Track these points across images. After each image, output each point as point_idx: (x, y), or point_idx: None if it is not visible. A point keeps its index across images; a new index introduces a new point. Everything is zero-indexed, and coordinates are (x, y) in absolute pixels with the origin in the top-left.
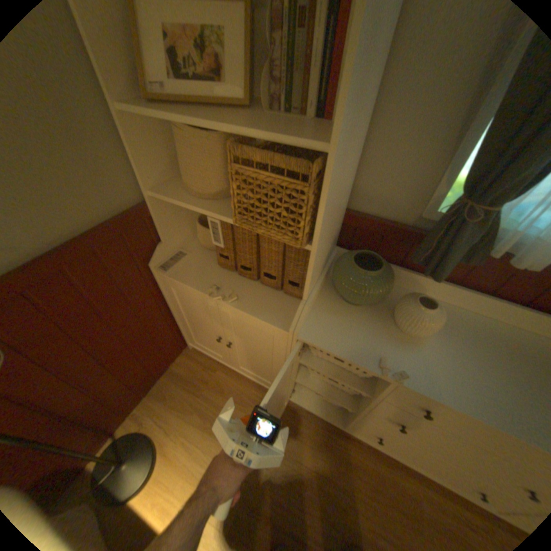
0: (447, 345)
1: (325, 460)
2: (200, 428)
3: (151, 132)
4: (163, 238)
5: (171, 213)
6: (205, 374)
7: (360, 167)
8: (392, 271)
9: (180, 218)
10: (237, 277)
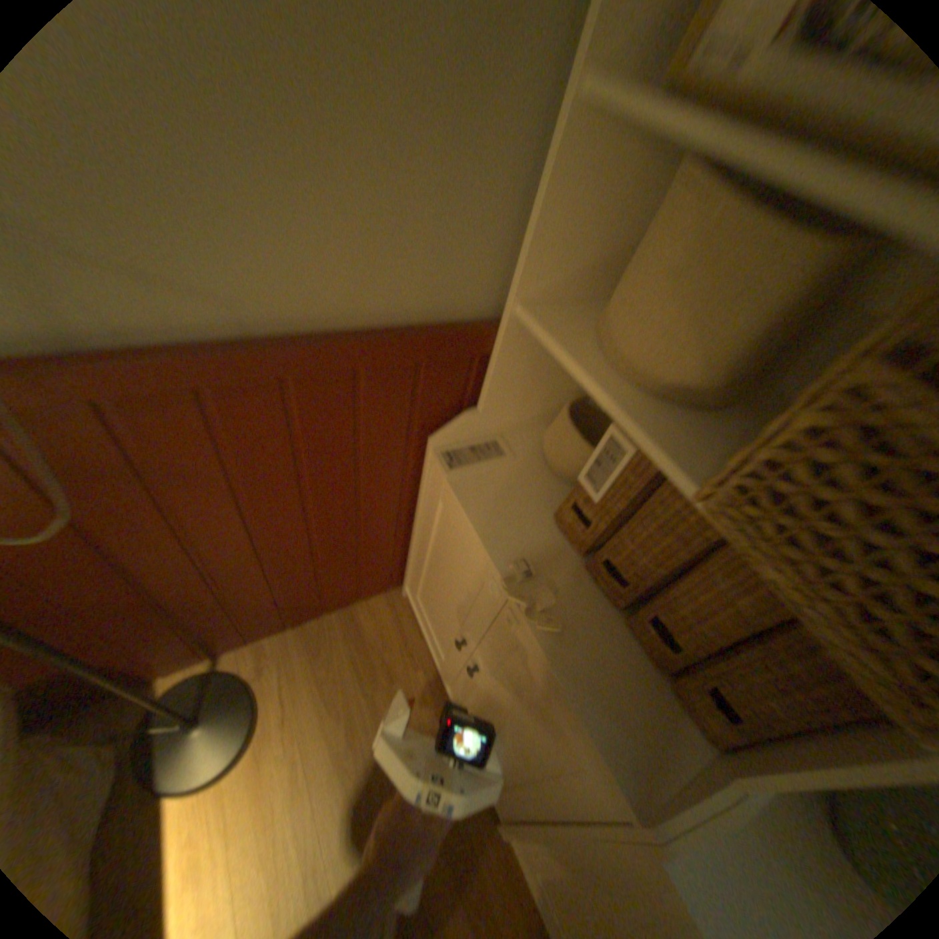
0: None
1: None
2: (335, 760)
3: (613, 177)
4: (485, 402)
5: (531, 364)
6: (400, 661)
7: None
8: None
9: (539, 382)
10: (581, 572)
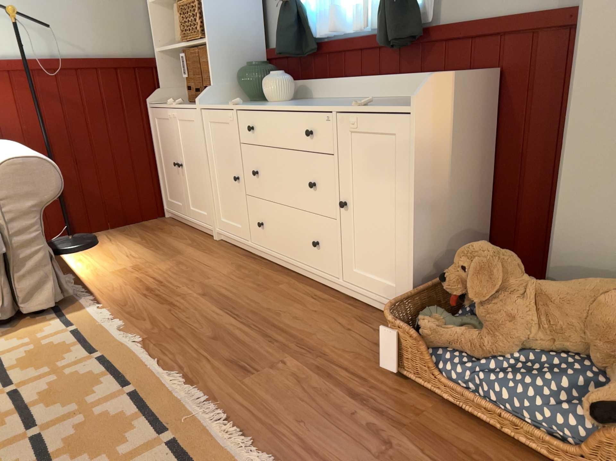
0: (286, 102)
1: (217, 262)
2: (136, 242)
3: (165, 21)
4: (161, 88)
5: (169, 72)
6: (165, 226)
7: (259, 17)
8: (267, 67)
9: (176, 80)
10: (192, 104)
